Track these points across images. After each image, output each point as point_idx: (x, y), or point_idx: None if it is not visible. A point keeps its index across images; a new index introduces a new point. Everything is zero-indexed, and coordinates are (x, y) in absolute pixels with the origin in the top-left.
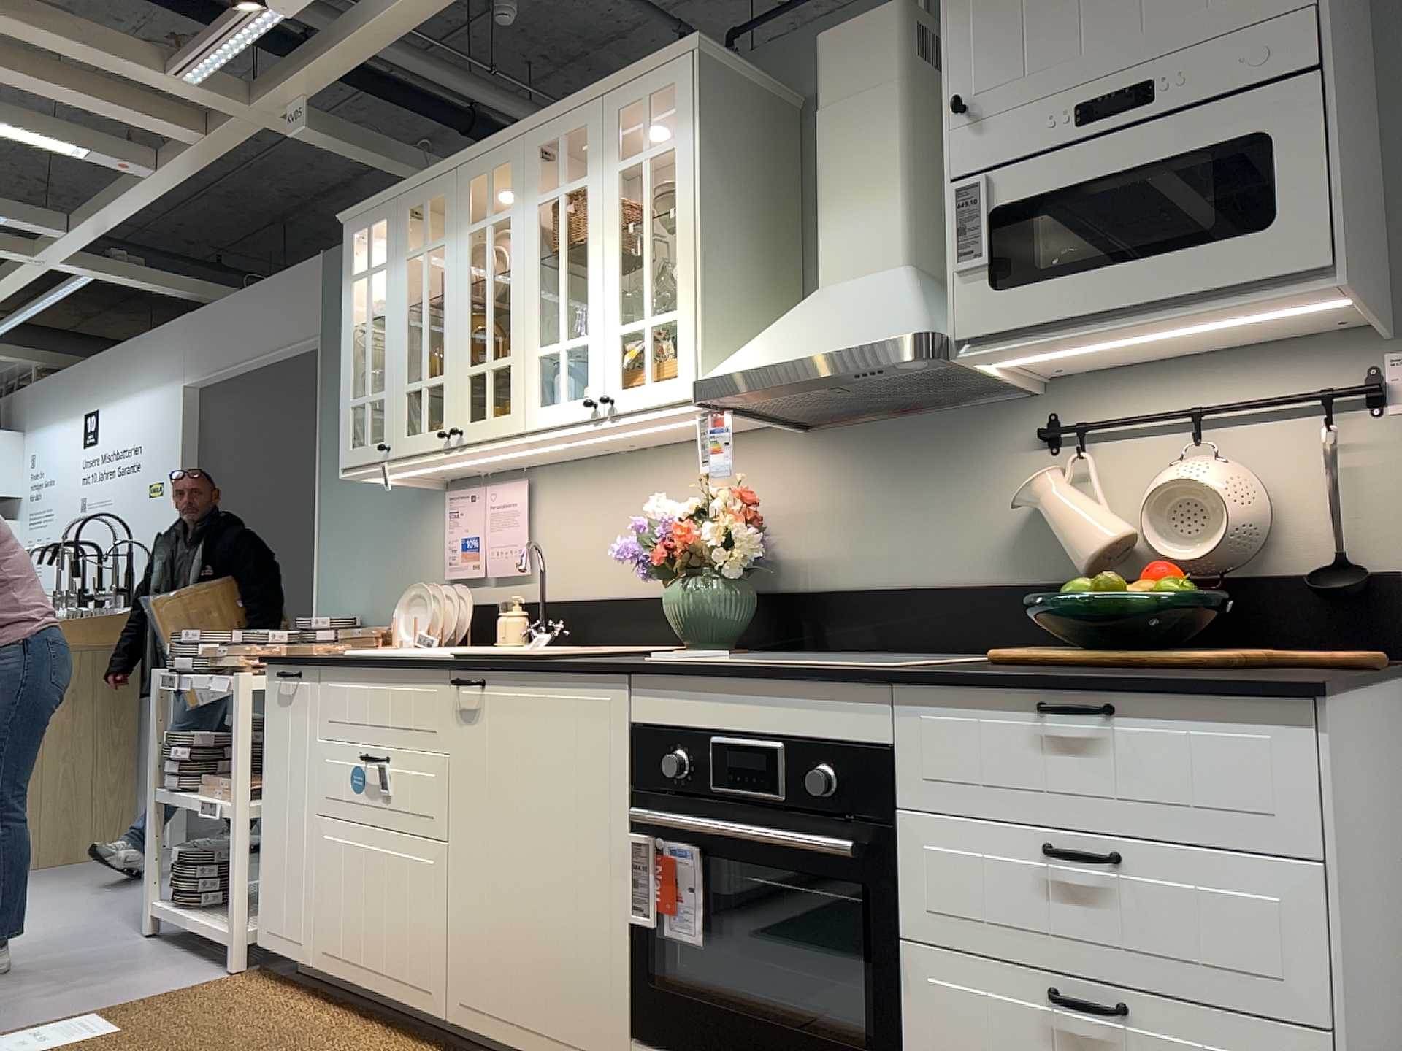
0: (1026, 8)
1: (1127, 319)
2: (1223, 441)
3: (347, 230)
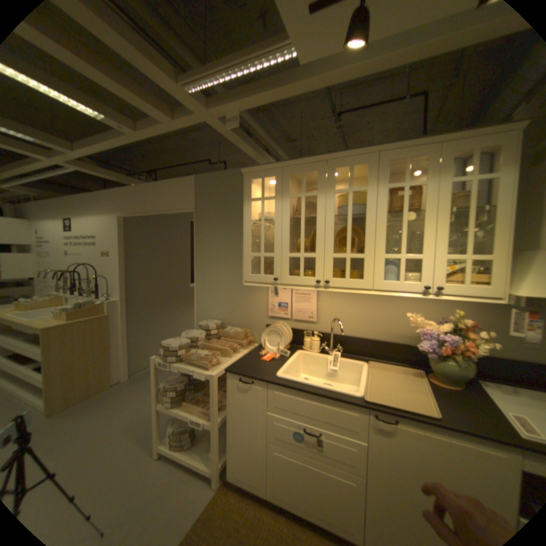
0: None
1: None
2: None
3: (245, 176)
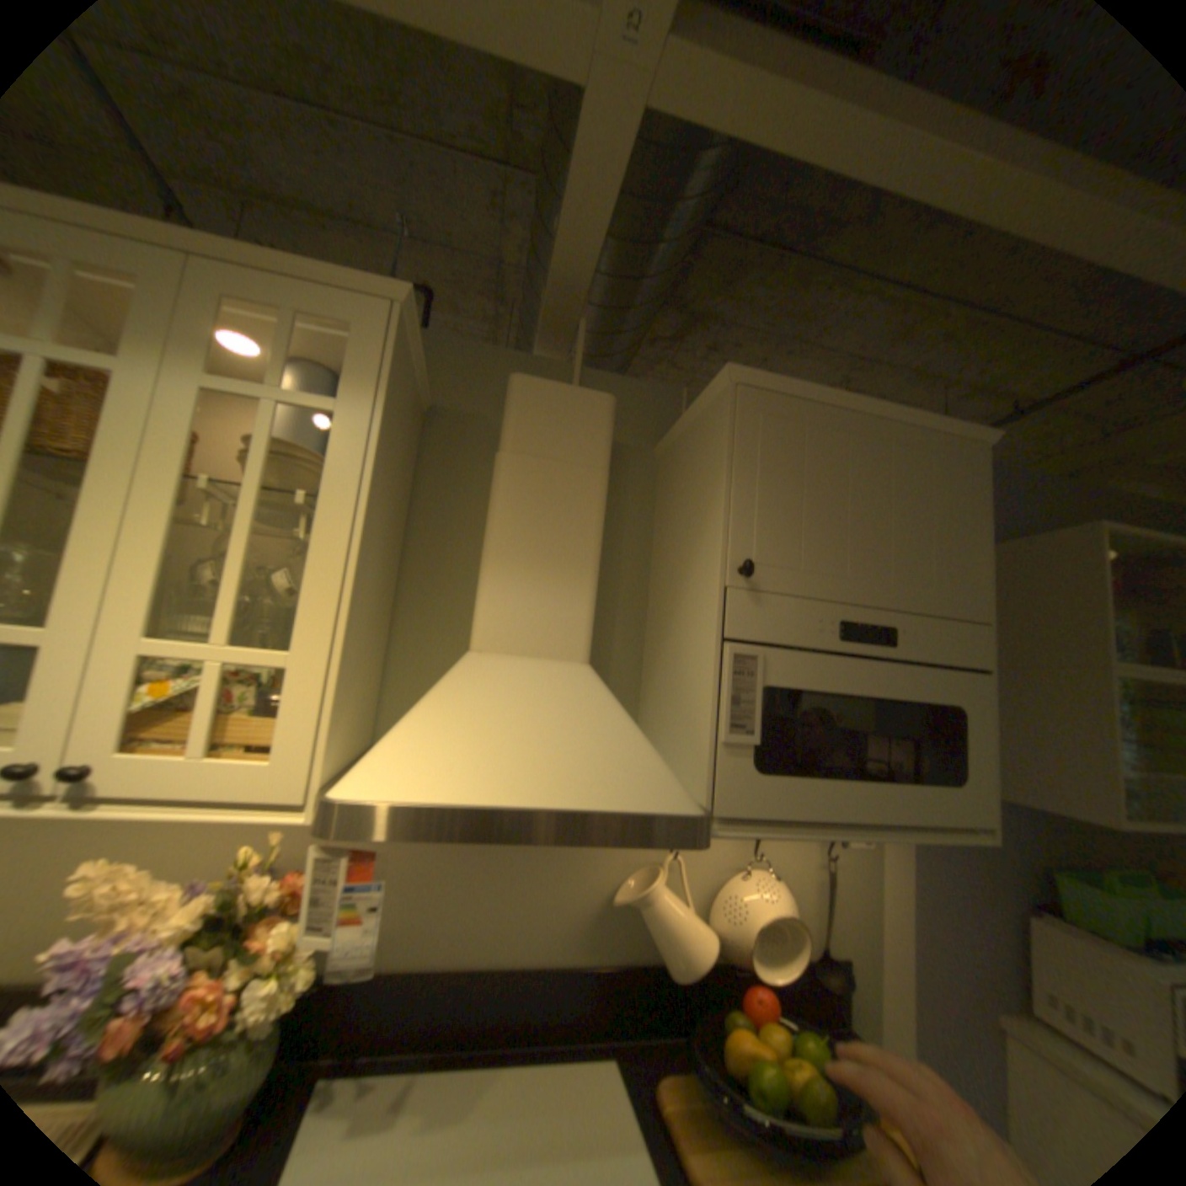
0: (809, 508)
1: (863, 834)
2: (761, 853)
3: None
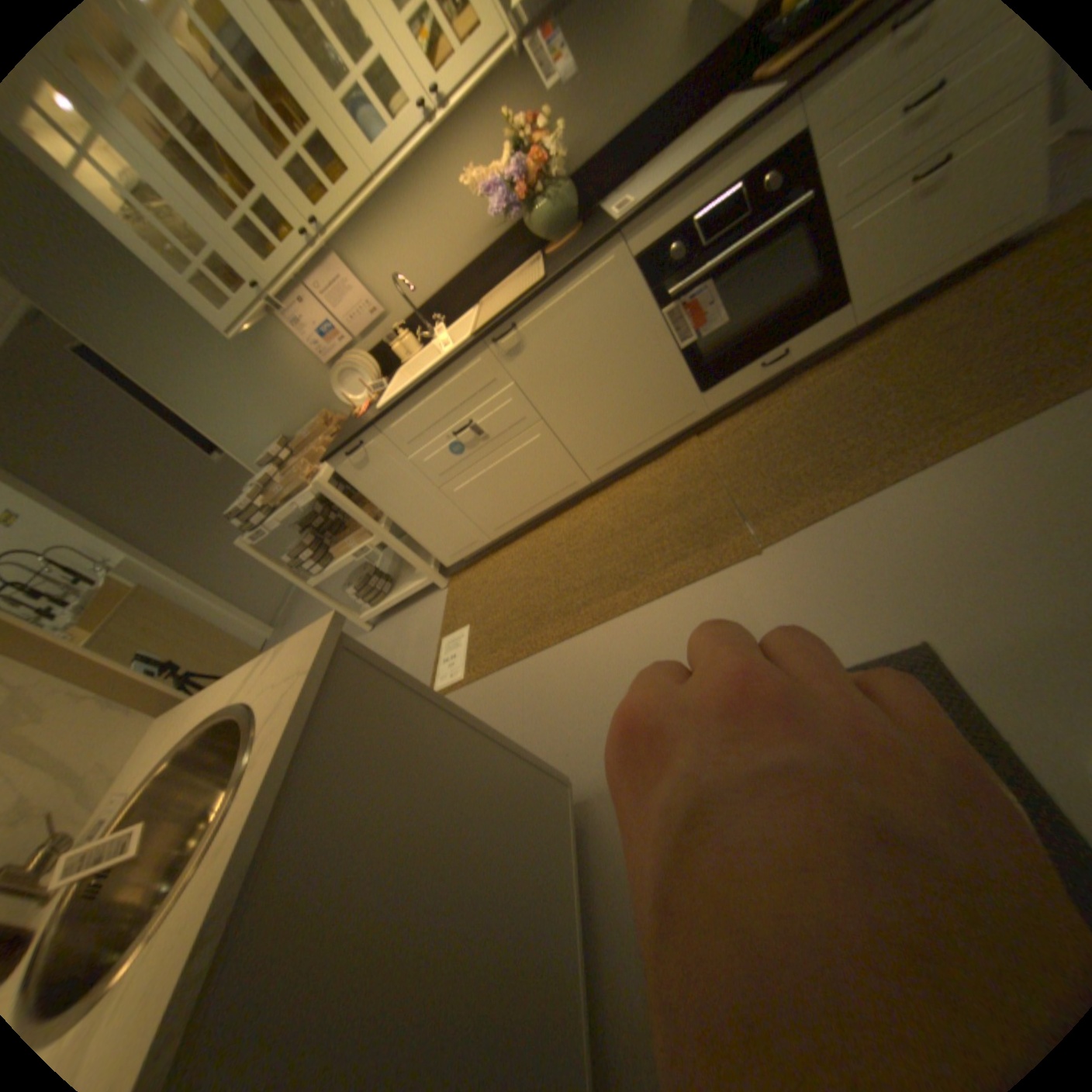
0: None
1: None
2: None
3: None
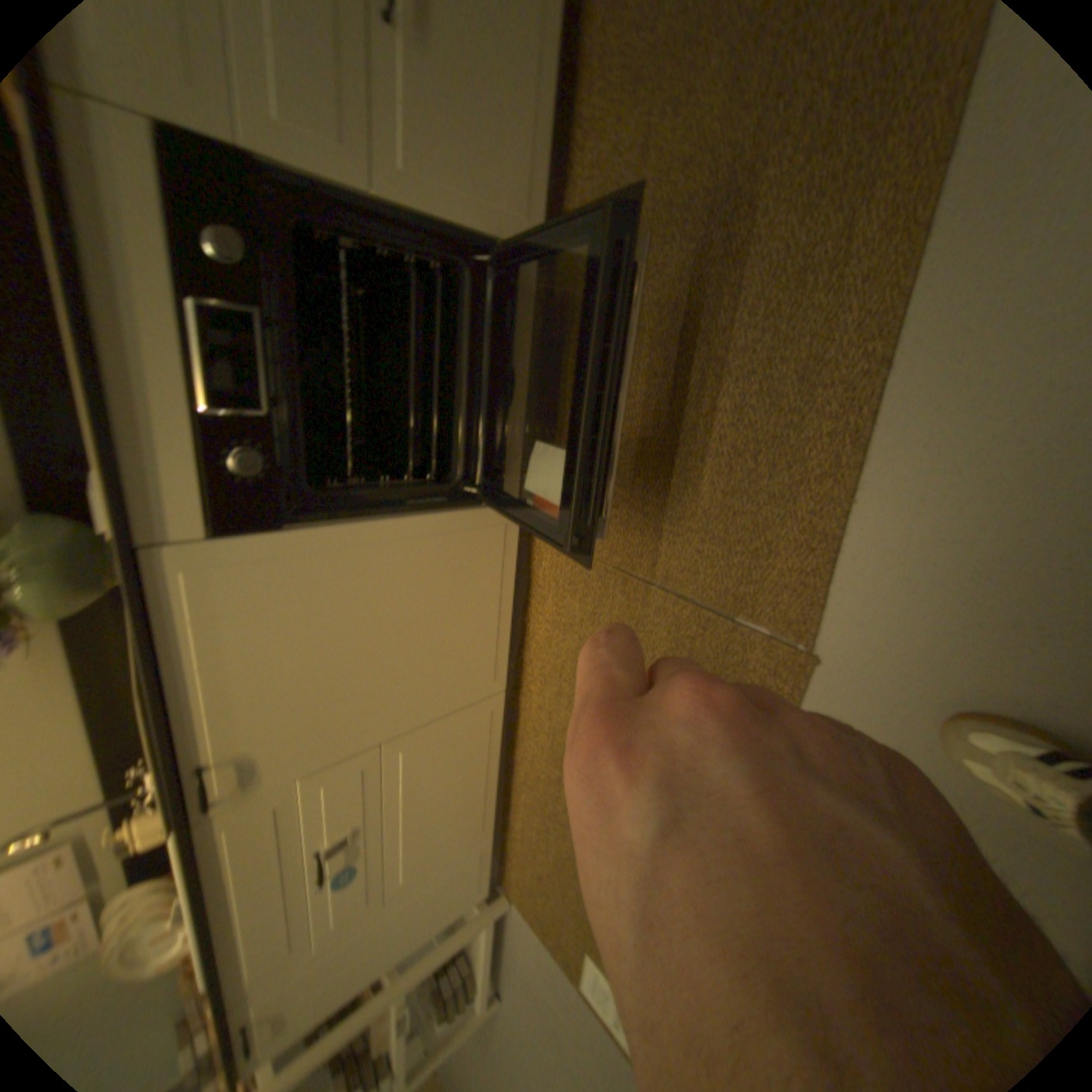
0: None
1: None
2: None
3: None
